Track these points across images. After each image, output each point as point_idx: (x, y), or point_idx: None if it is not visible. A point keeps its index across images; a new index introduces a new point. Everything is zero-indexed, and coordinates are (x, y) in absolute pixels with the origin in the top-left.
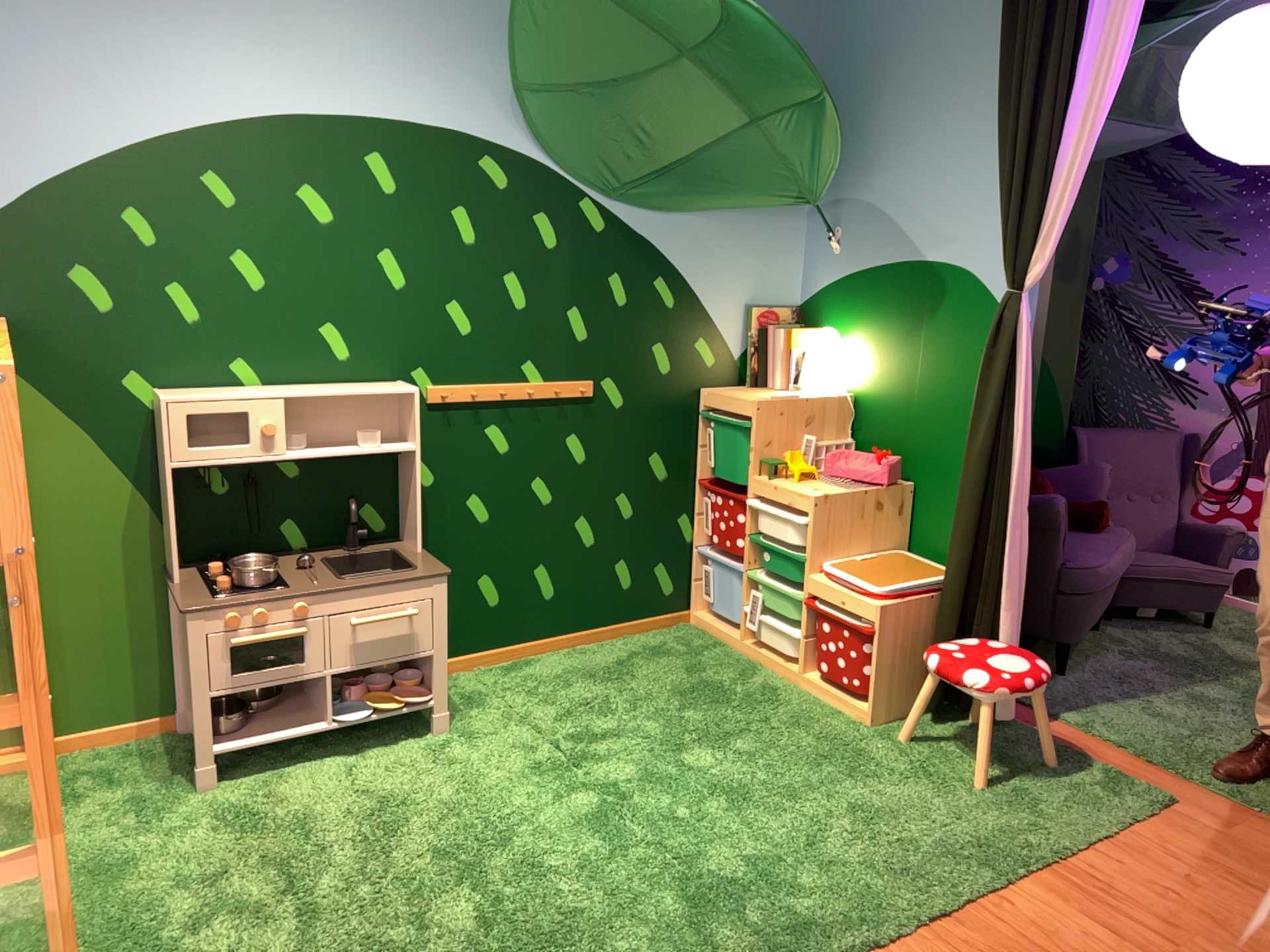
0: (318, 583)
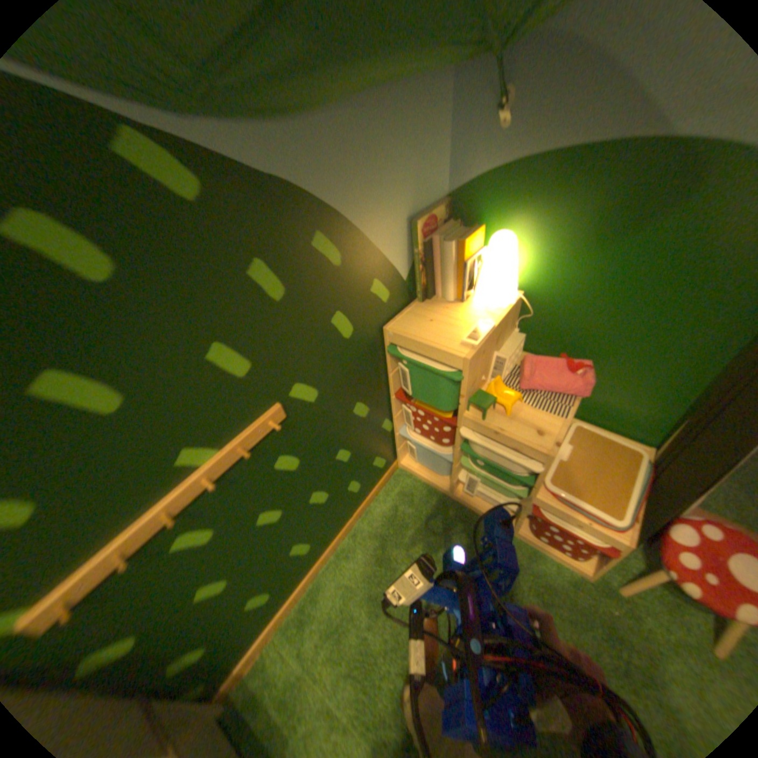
0: None
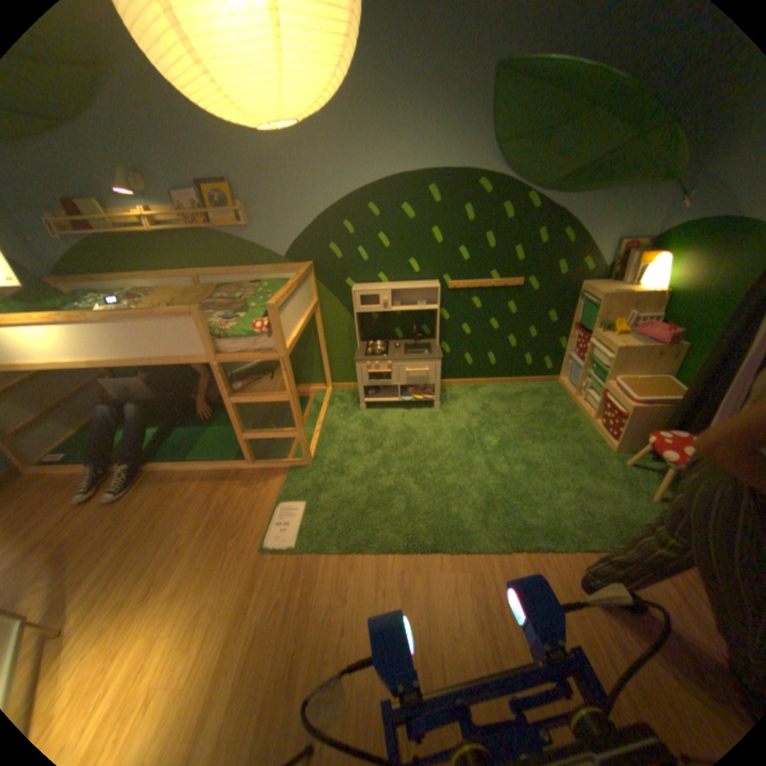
0: (393, 356)
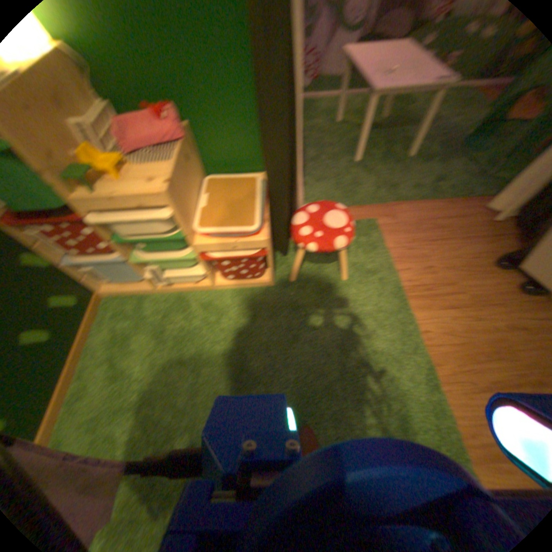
0: None
